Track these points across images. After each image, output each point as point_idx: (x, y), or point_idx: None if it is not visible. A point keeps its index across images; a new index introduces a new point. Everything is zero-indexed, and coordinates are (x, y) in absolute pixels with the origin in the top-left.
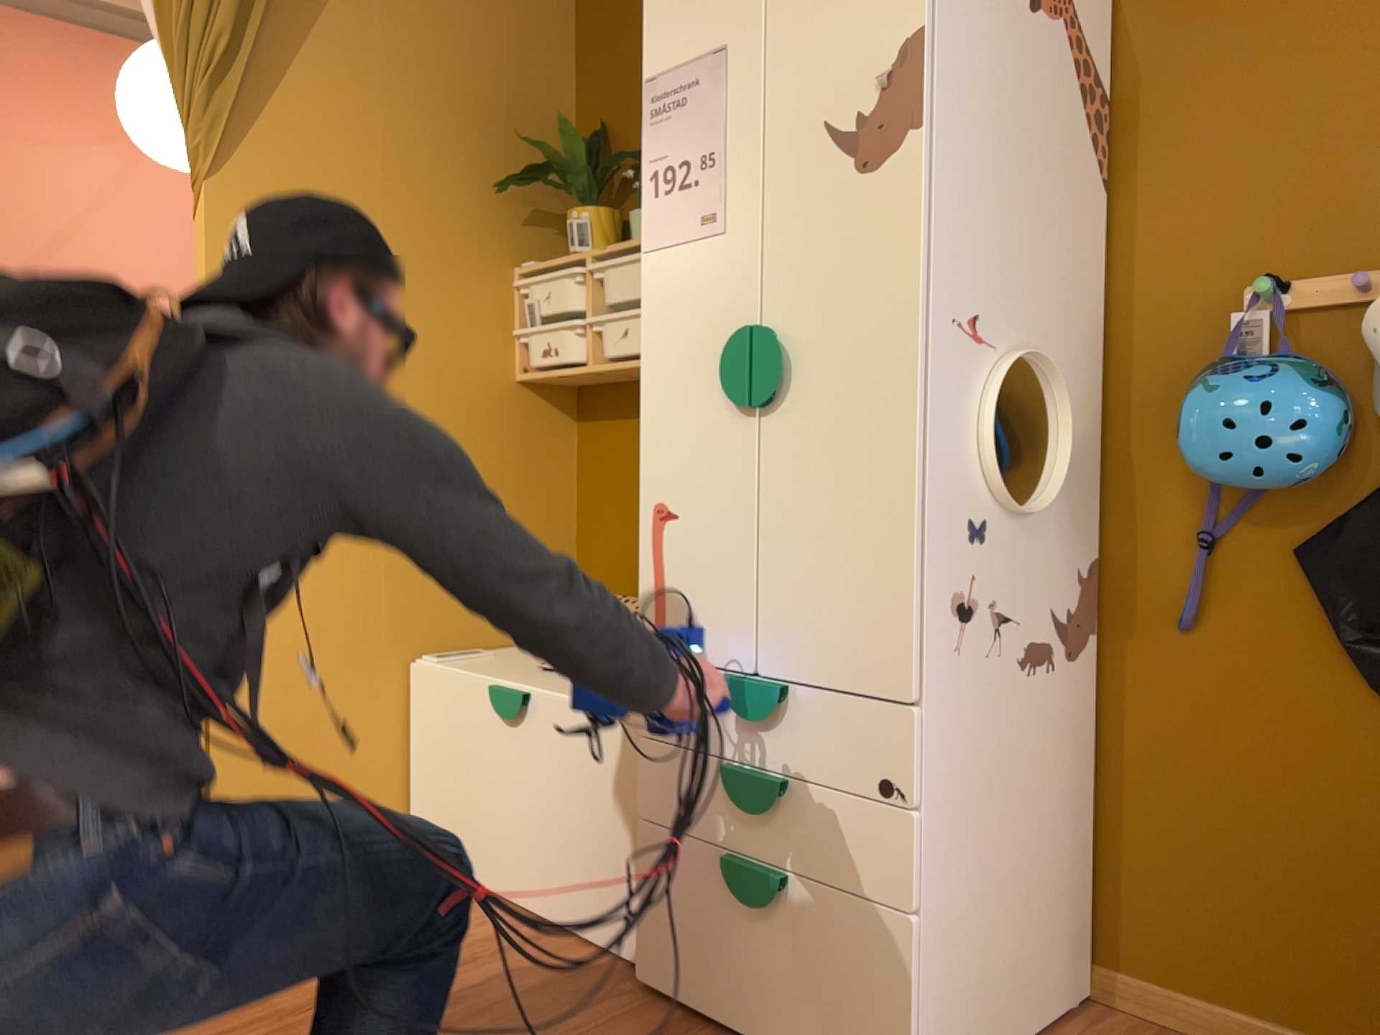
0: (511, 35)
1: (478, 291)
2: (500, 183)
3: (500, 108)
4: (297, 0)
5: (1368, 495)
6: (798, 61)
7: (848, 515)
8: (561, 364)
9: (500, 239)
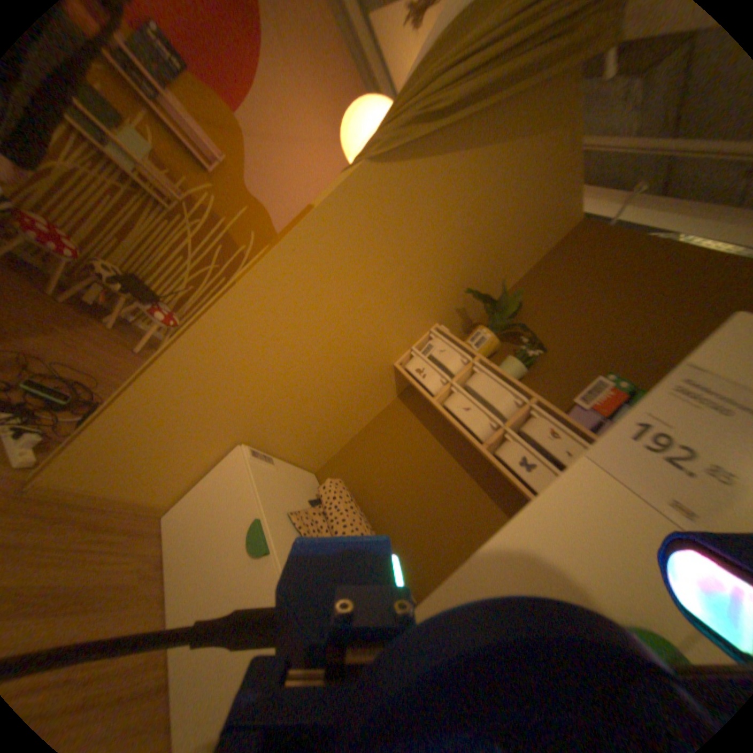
0: (526, 237)
1: (415, 322)
2: (465, 288)
3: (495, 260)
4: (482, 129)
5: None
6: None
7: None
8: (420, 385)
9: (443, 310)
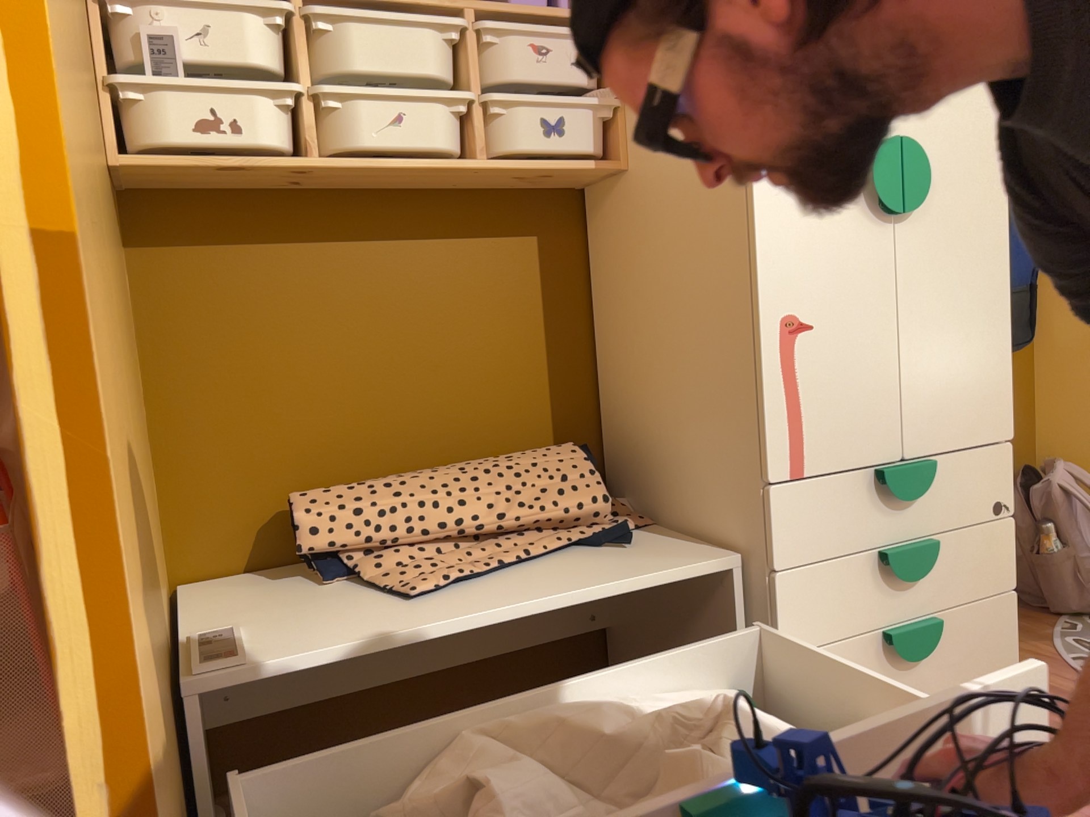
0: None
1: None
2: None
3: None
4: None
5: None
6: None
7: (967, 306)
8: (243, 151)
9: None
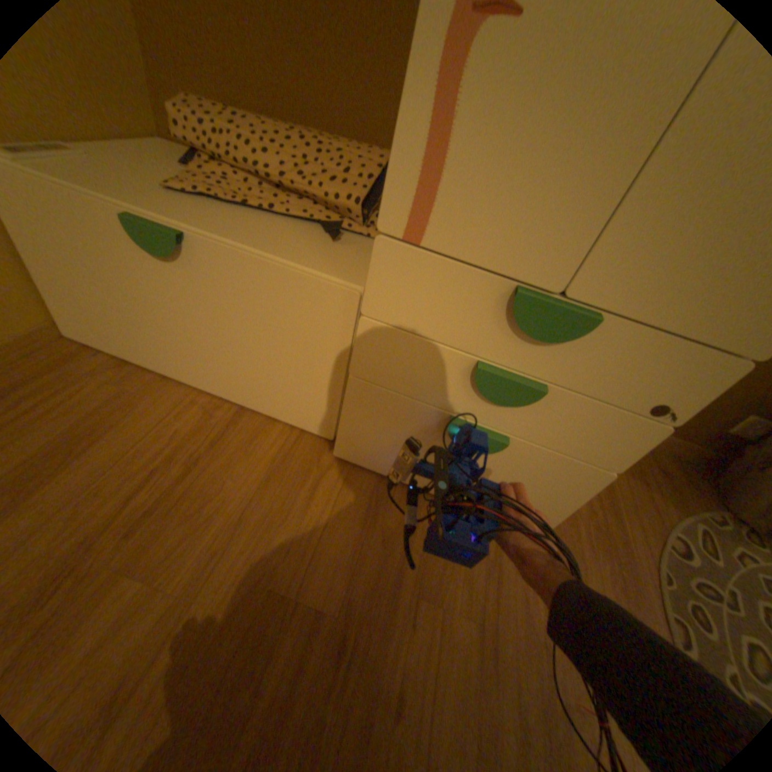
0: None
1: None
2: None
3: None
4: None
5: None
6: None
7: None
8: None
9: None
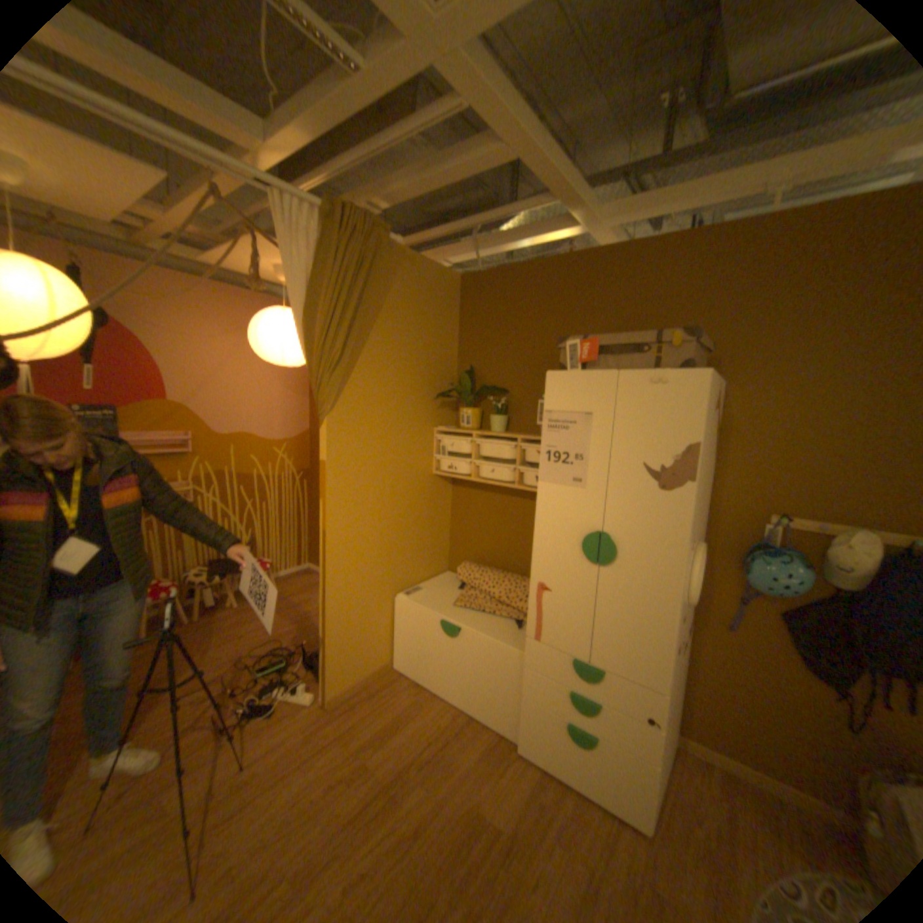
0: (437, 328)
1: (422, 441)
2: (431, 393)
3: (432, 361)
4: (361, 328)
5: (816, 601)
6: (631, 432)
7: (642, 619)
8: (458, 474)
9: (431, 417)
